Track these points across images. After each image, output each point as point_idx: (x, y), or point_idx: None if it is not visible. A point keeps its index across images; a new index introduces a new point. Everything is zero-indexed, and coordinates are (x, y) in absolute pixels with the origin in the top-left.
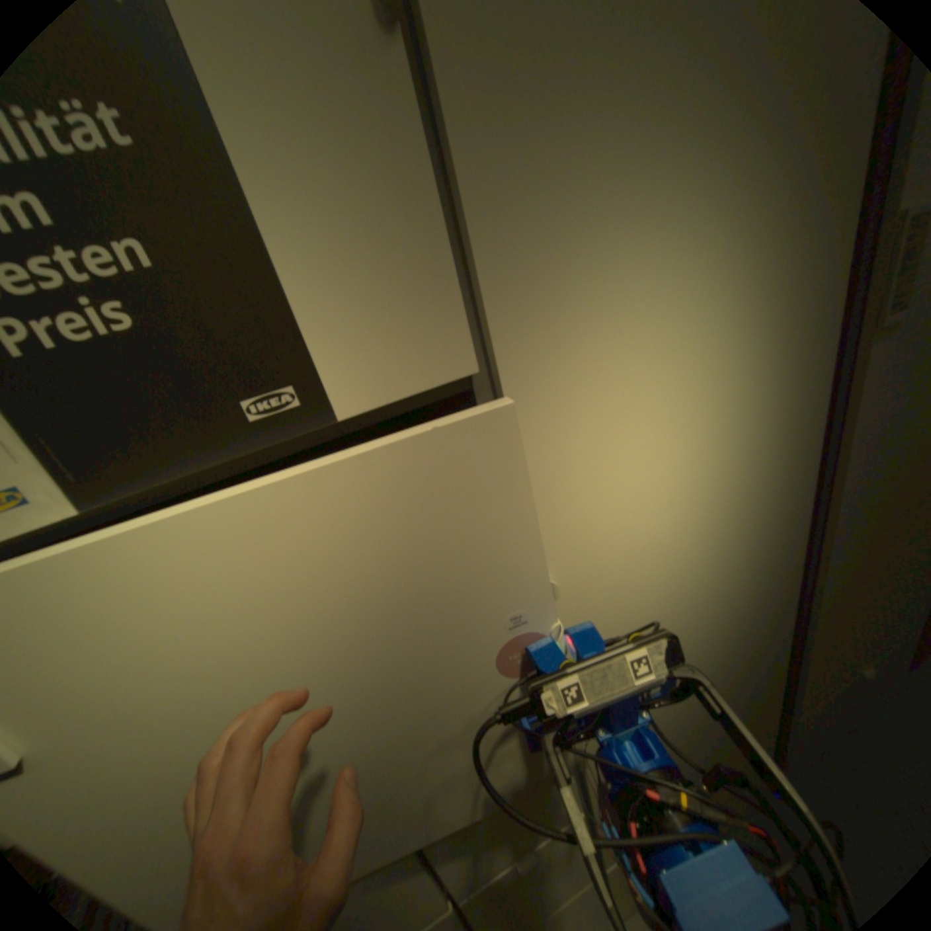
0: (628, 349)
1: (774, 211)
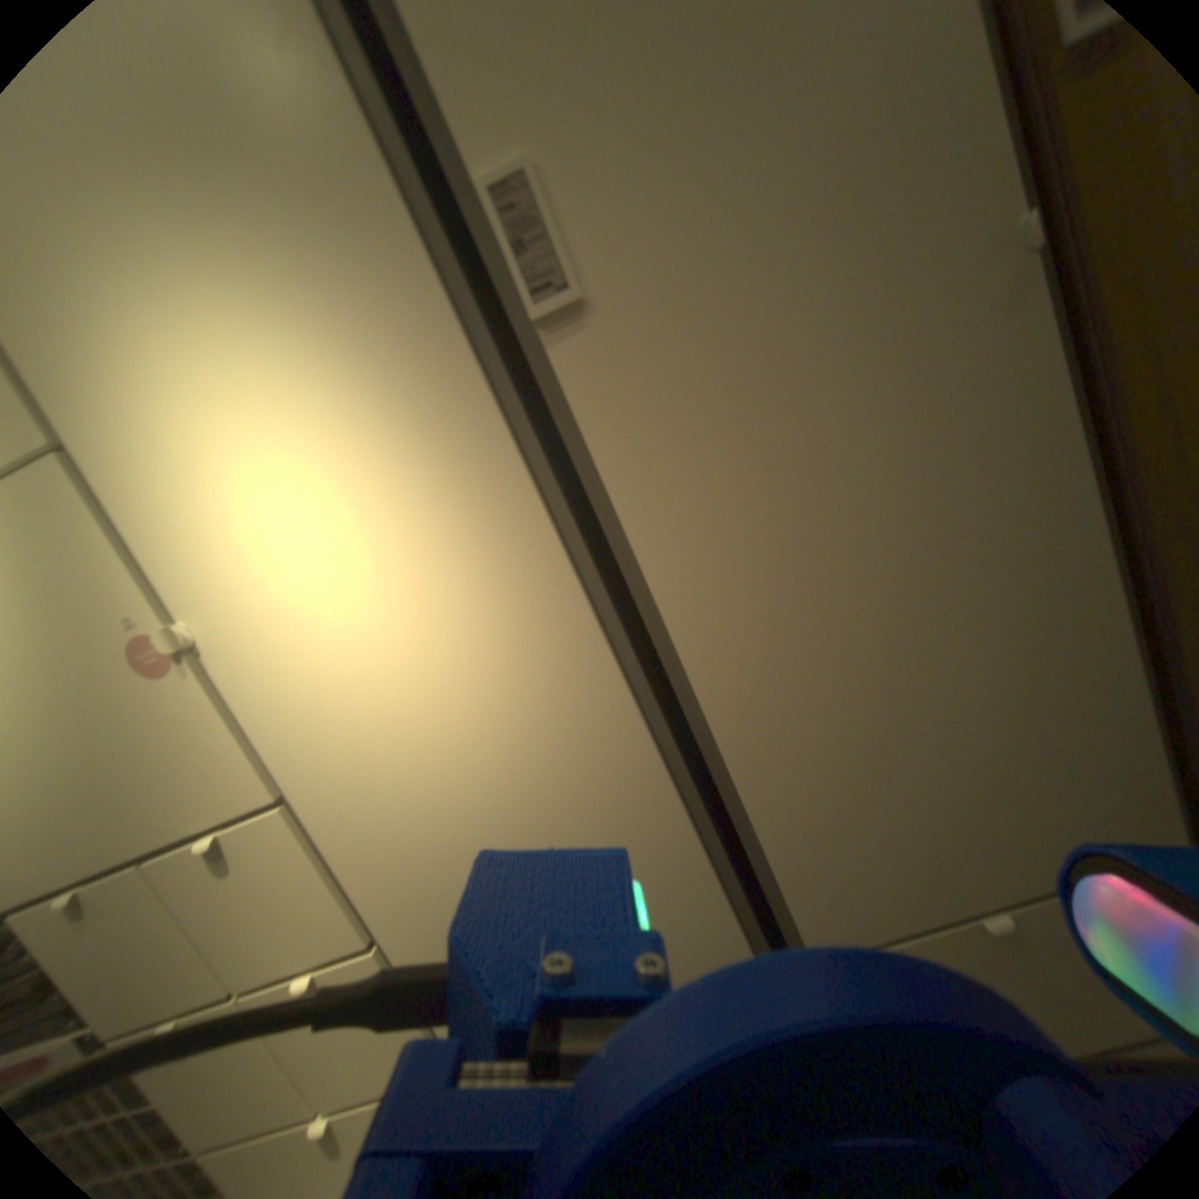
0: (171, 408)
1: (276, 246)
